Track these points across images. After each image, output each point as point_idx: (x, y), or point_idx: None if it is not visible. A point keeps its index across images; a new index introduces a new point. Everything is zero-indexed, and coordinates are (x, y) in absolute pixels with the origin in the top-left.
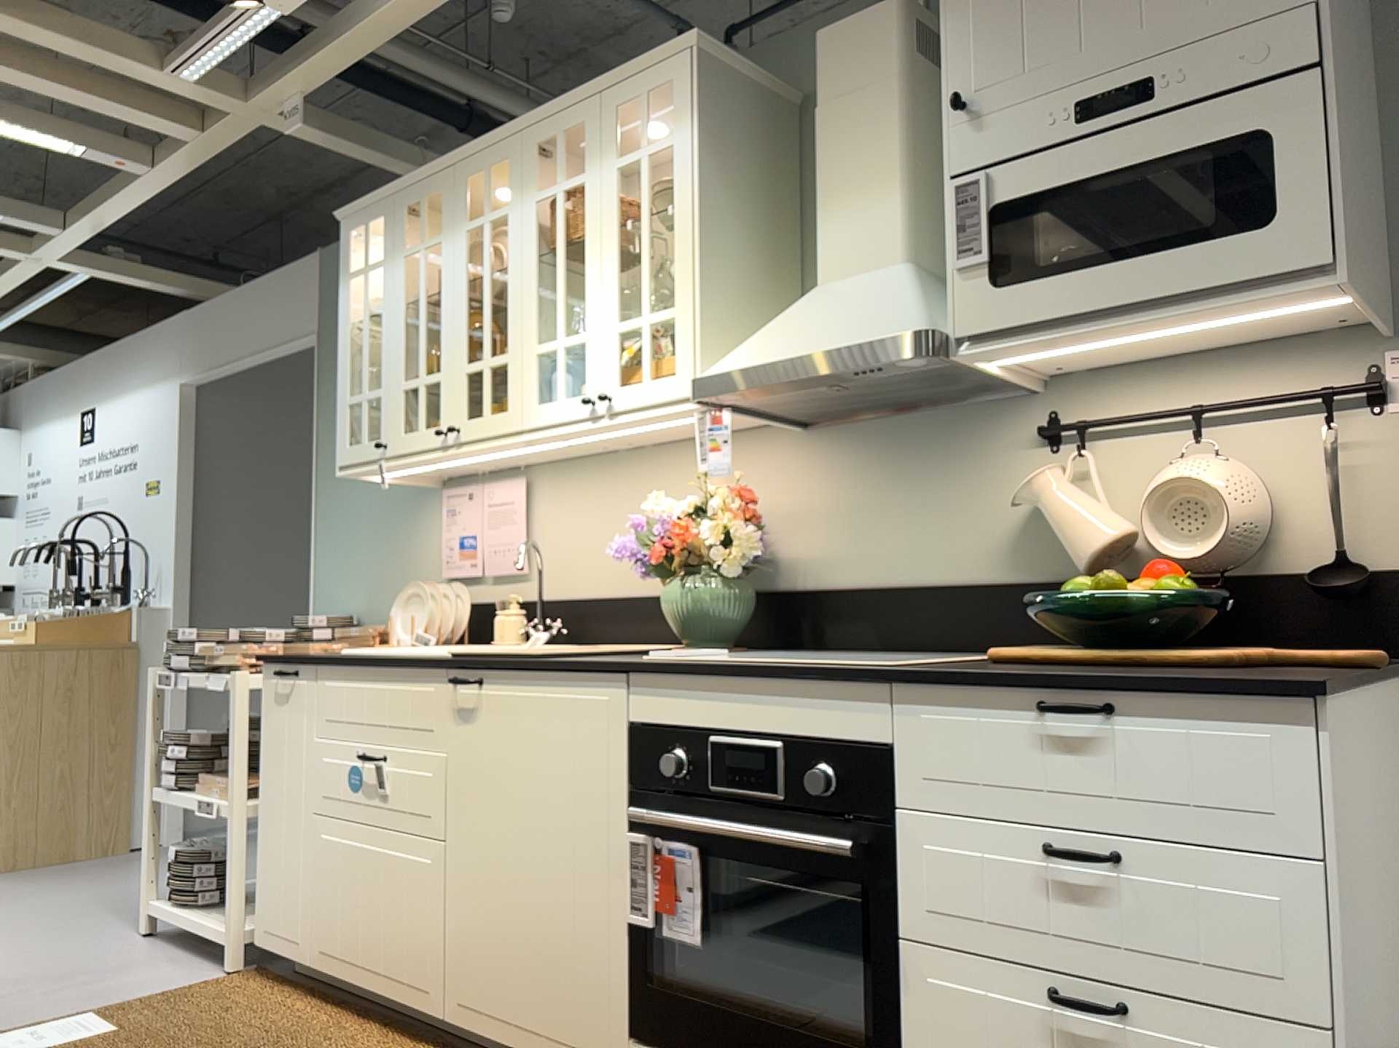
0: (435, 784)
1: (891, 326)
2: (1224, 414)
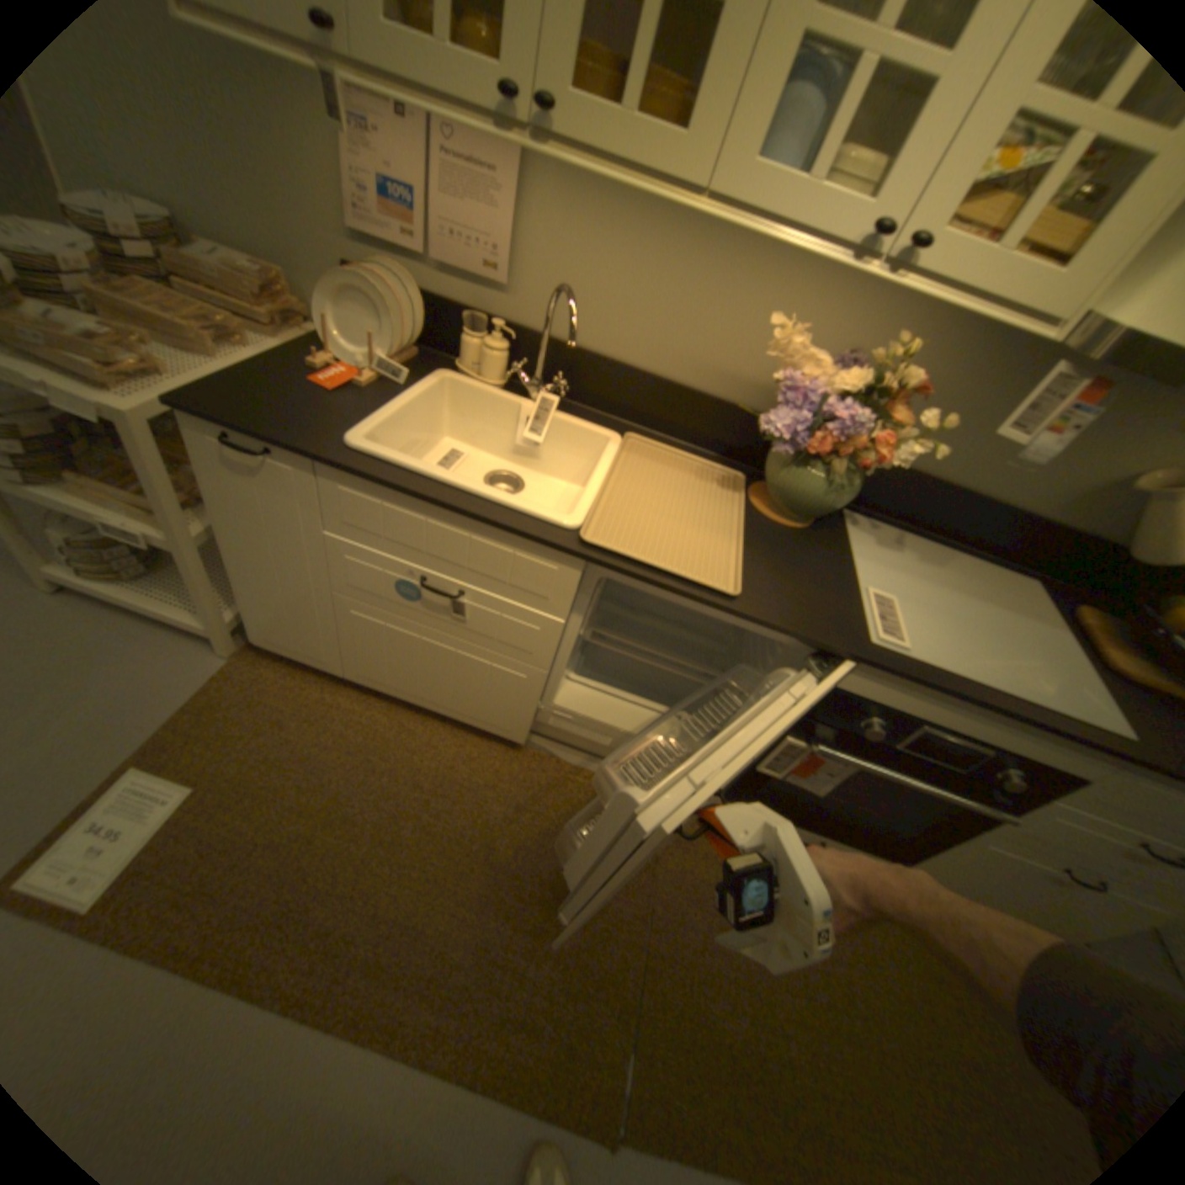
0: (546, 637)
1: None
2: None
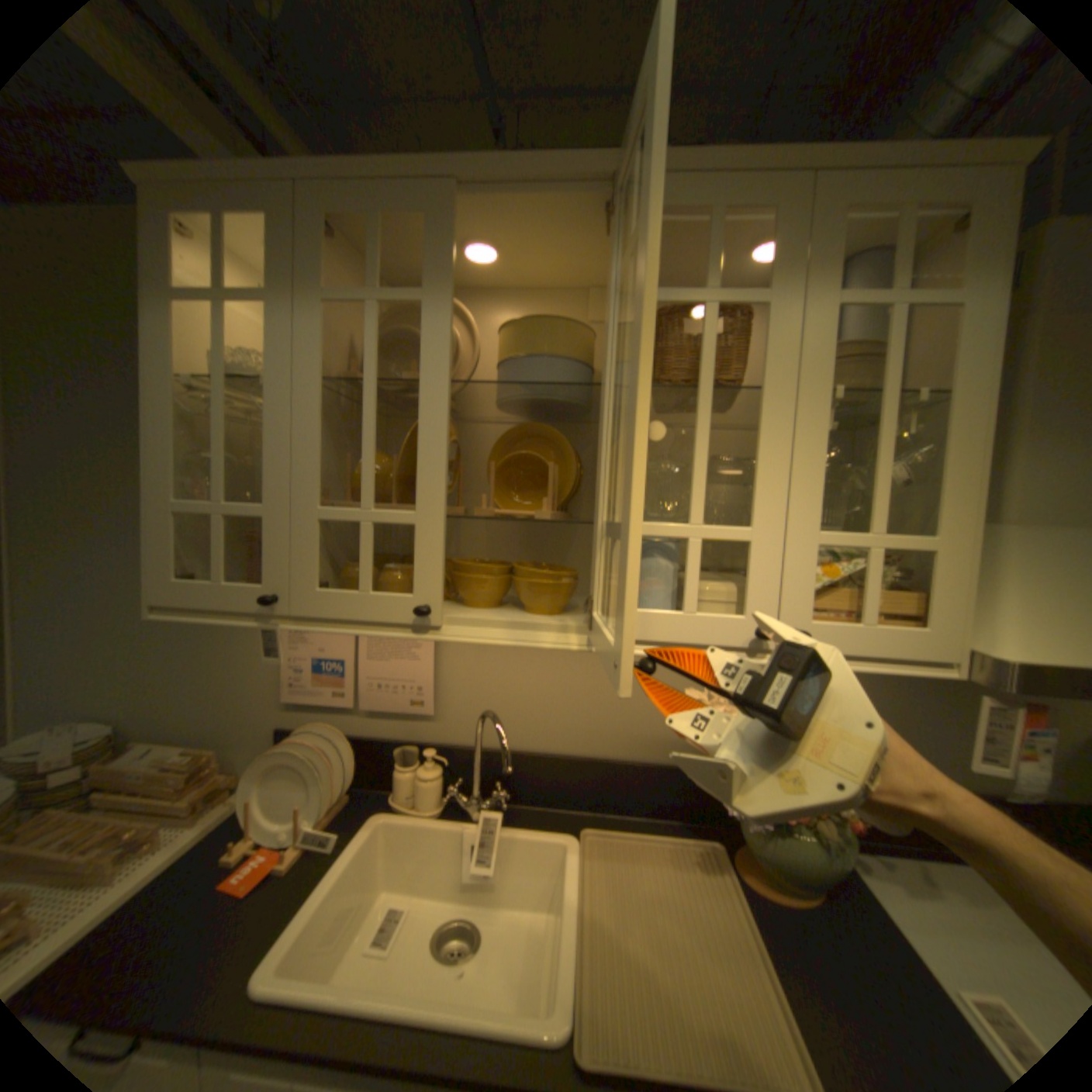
0: None
1: None
2: None
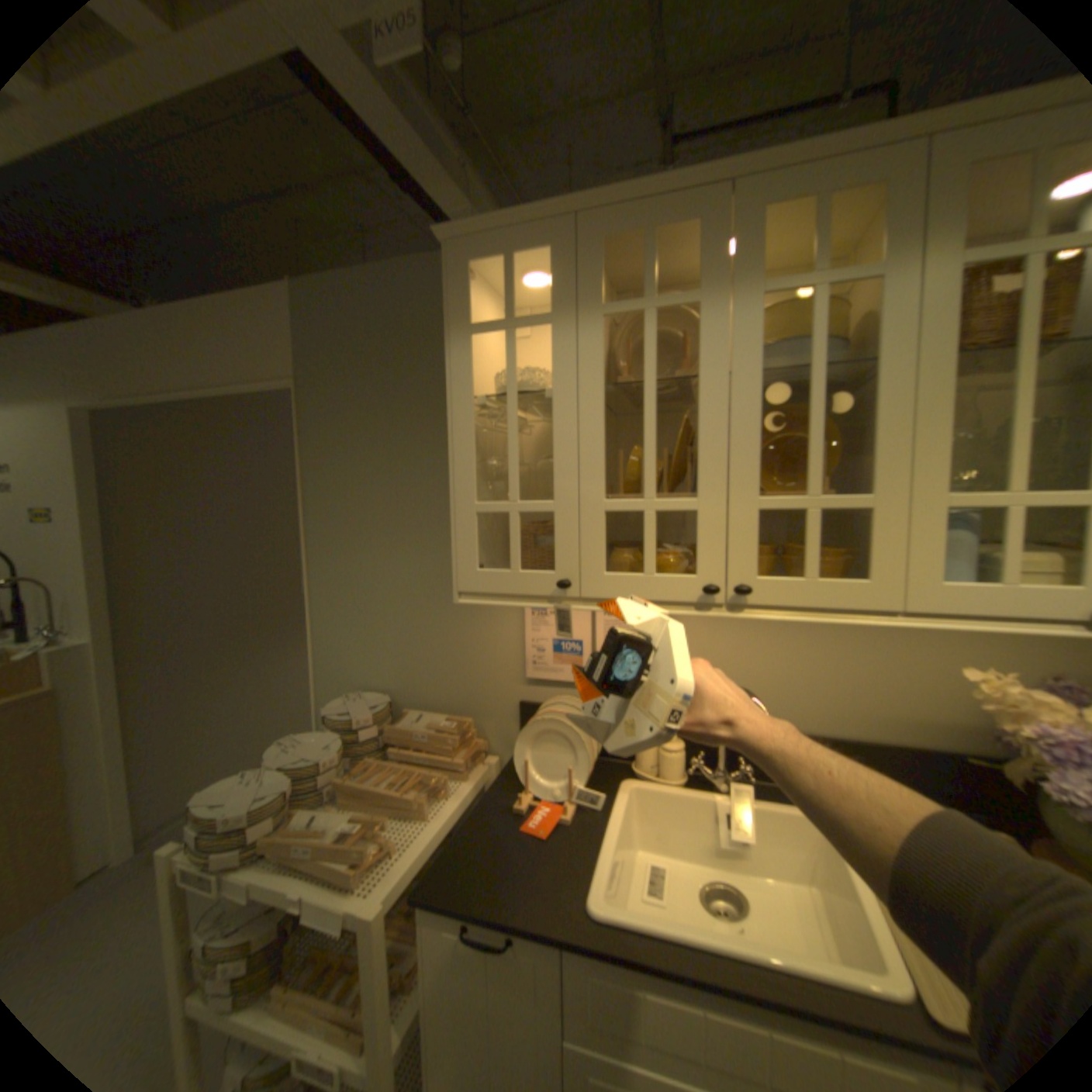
0: None
1: None
2: None
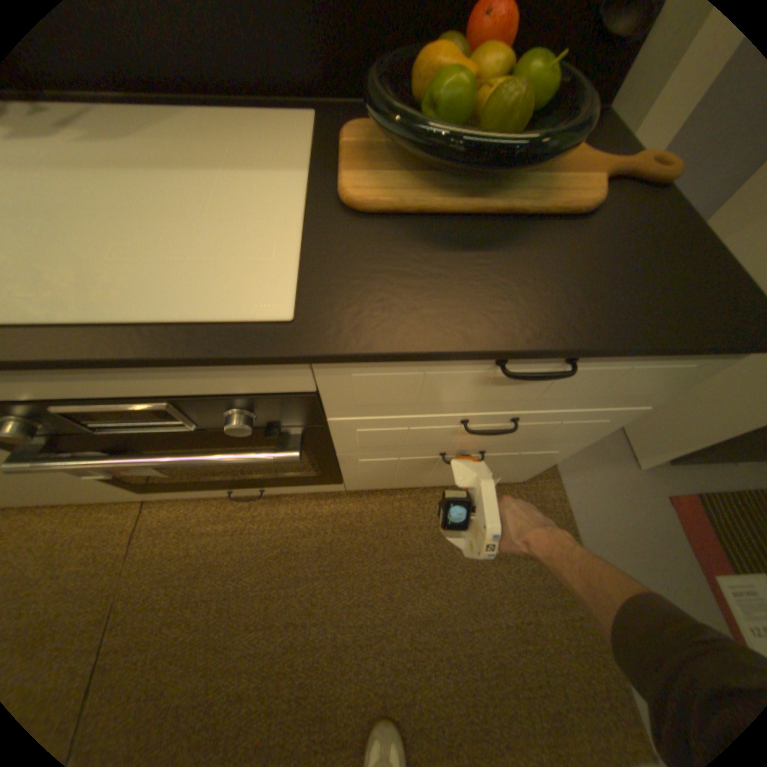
0: None
1: None
2: None
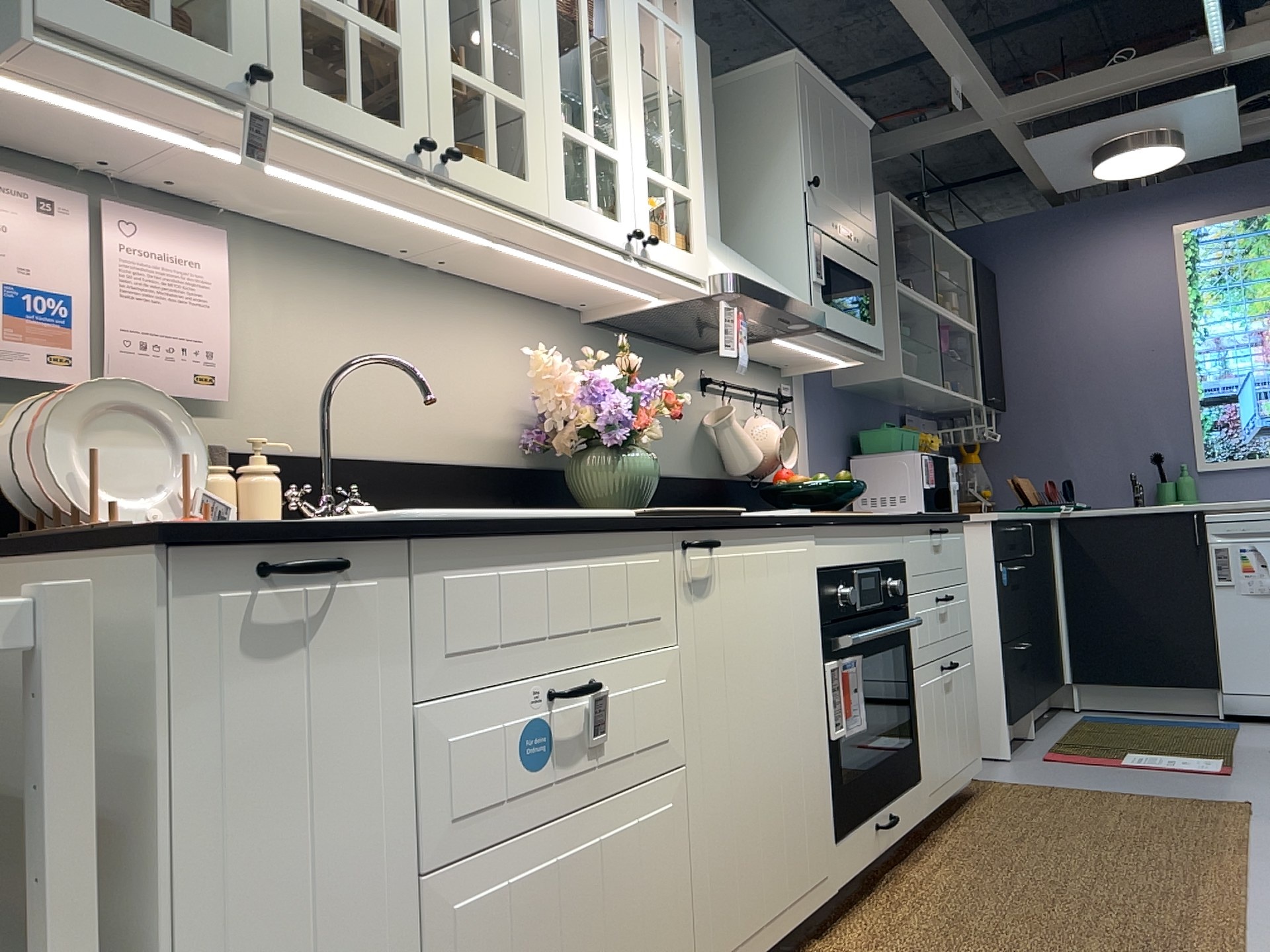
0: (670, 692)
1: (803, 300)
2: (754, 396)
